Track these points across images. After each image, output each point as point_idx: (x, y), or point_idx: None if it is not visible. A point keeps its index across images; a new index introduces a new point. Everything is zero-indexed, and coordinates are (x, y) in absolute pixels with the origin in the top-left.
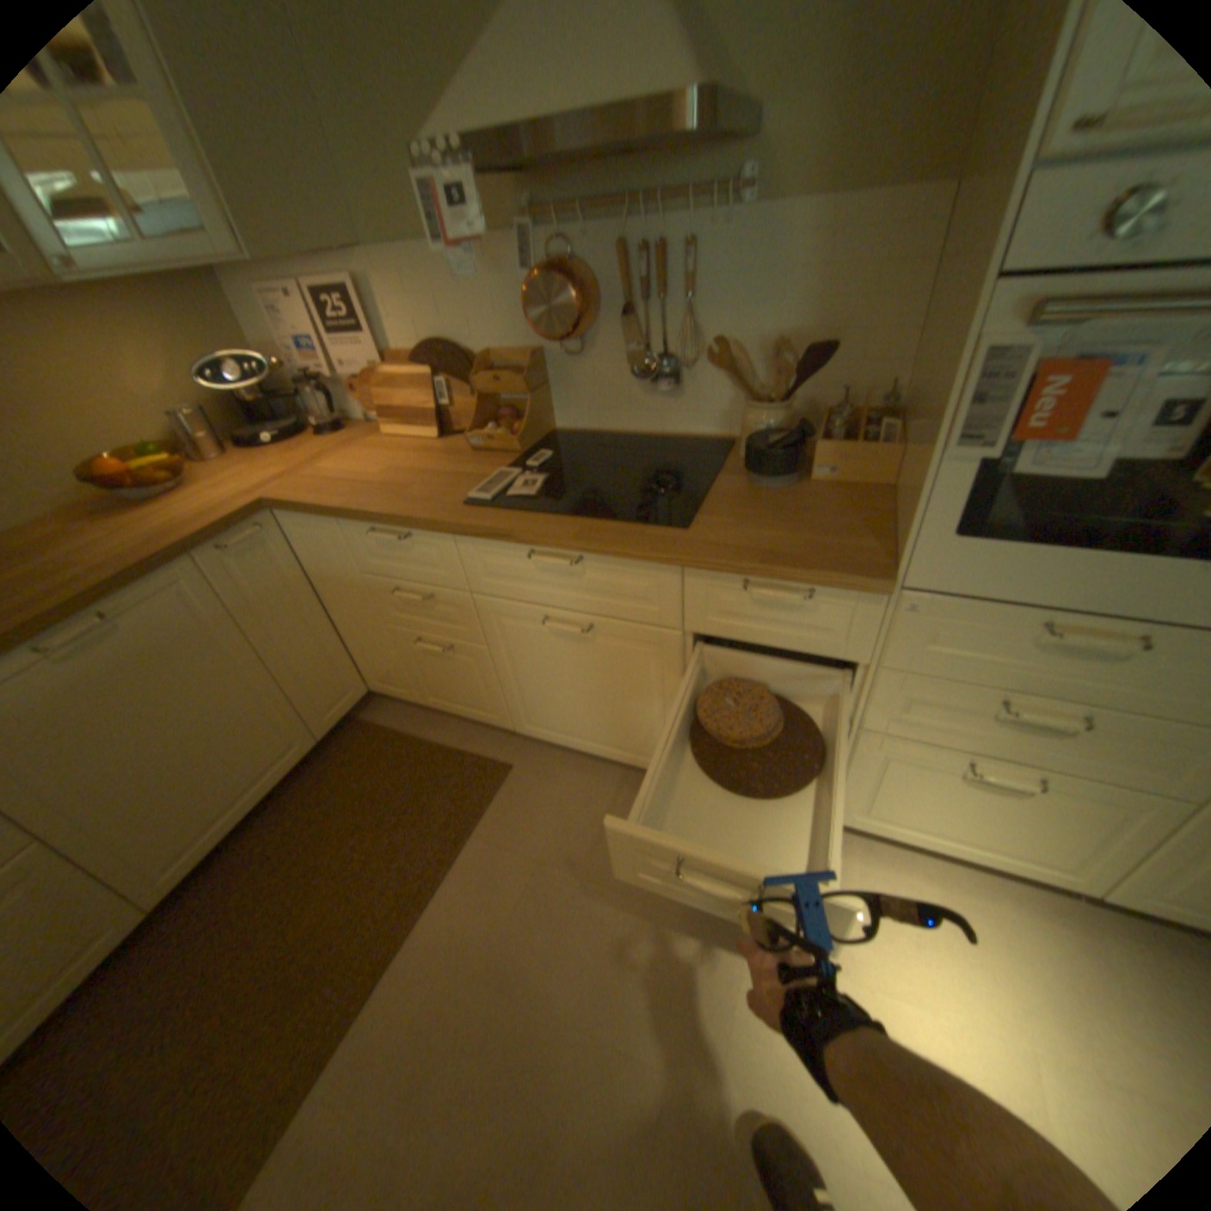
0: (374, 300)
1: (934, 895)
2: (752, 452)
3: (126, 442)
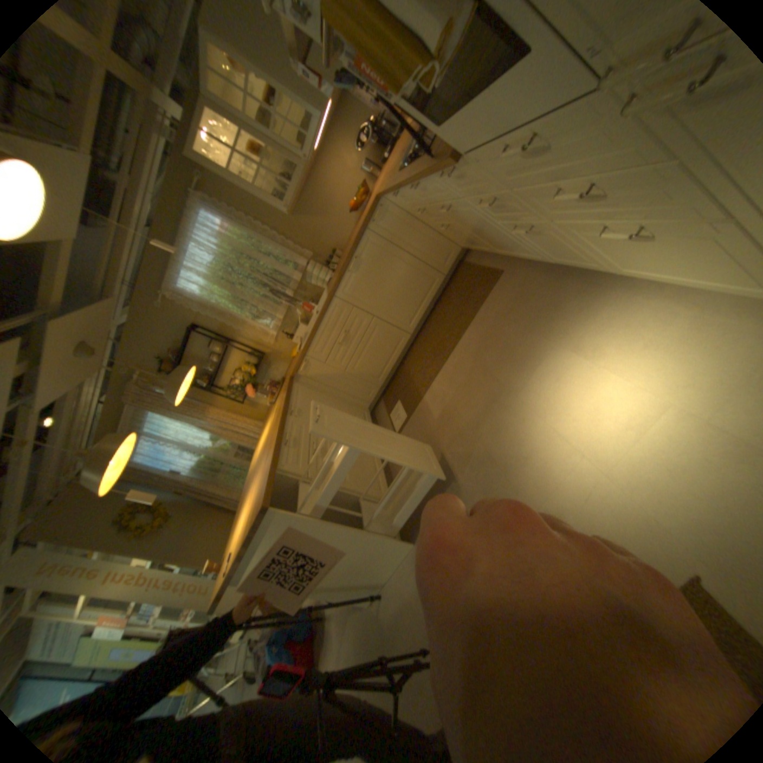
0: None
1: (690, 313)
2: None
3: (360, 185)
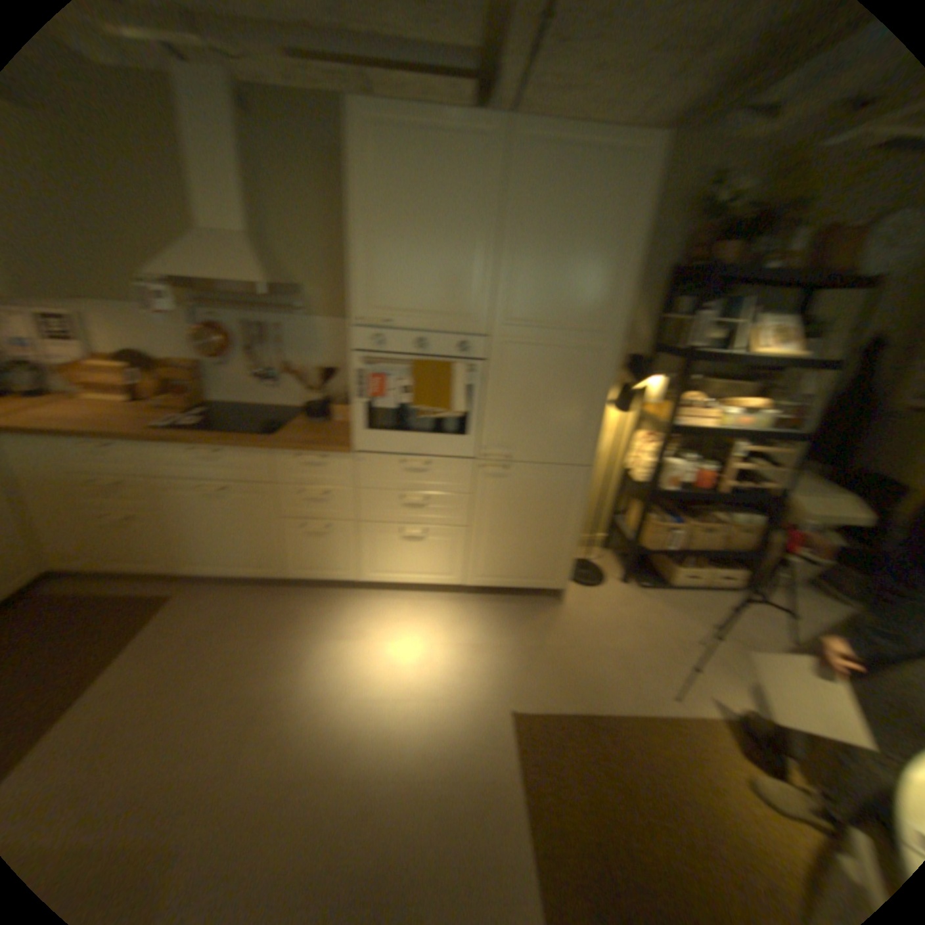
0: (97, 326)
1: (408, 604)
2: (310, 408)
3: None
